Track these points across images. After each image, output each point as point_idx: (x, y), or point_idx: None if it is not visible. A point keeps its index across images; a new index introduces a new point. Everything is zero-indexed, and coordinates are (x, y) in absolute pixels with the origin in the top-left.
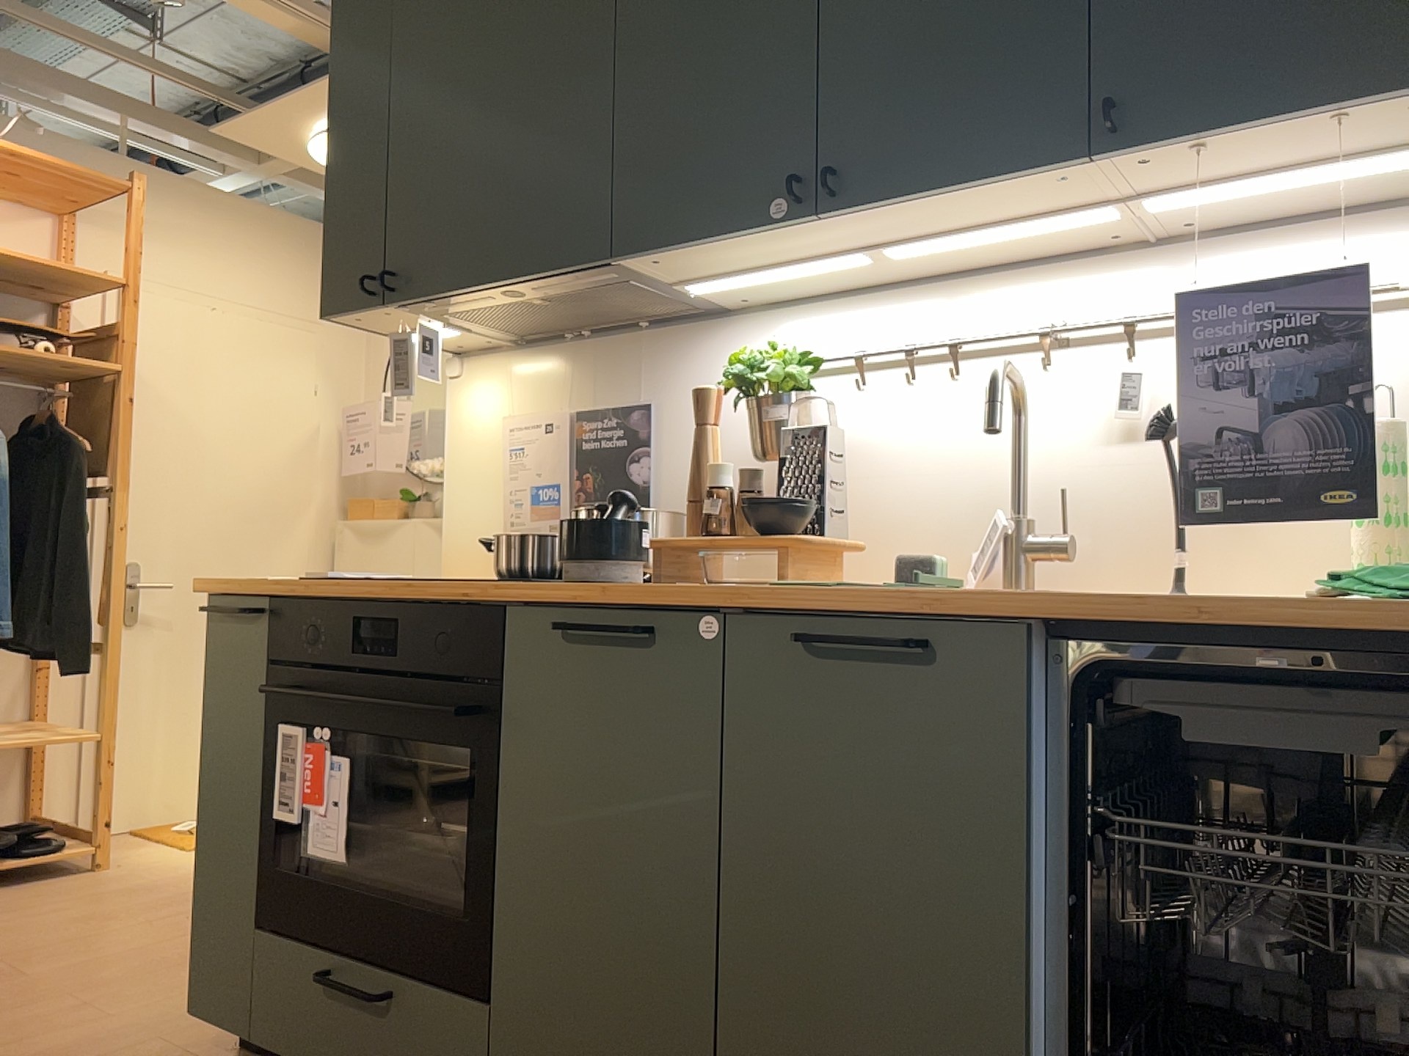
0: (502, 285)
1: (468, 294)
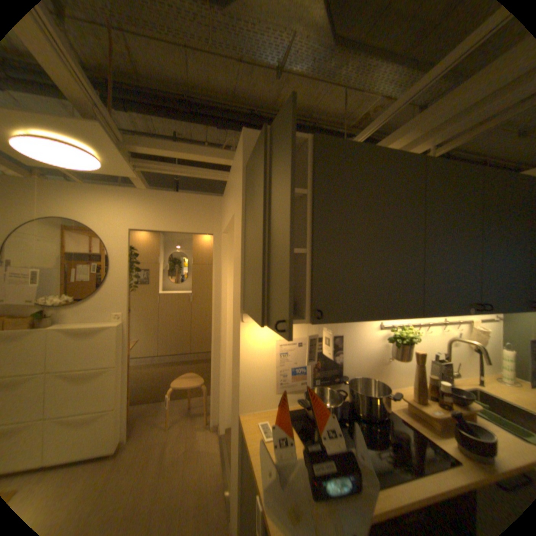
0: (371, 319)
1: (353, 320)
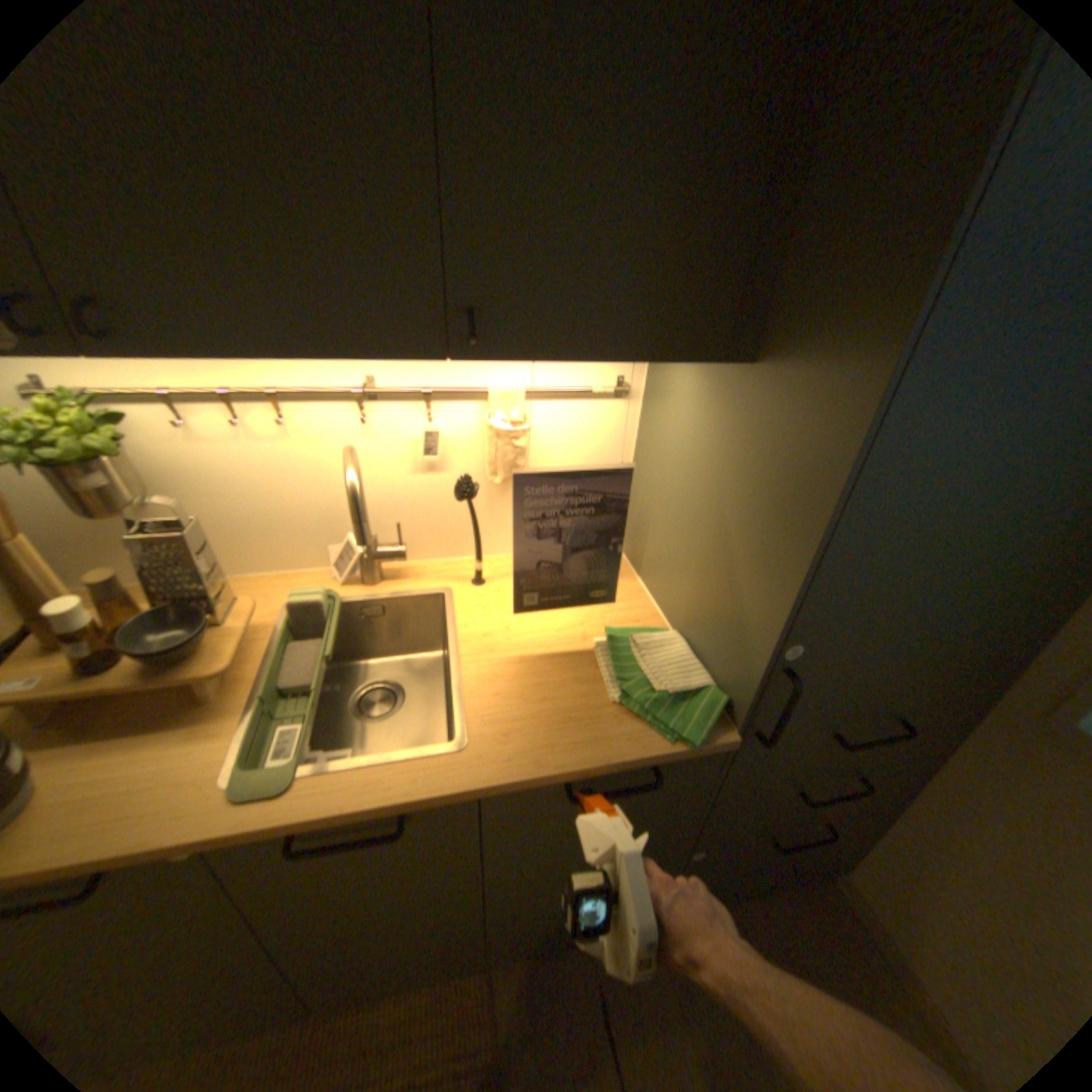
0: None
1: None
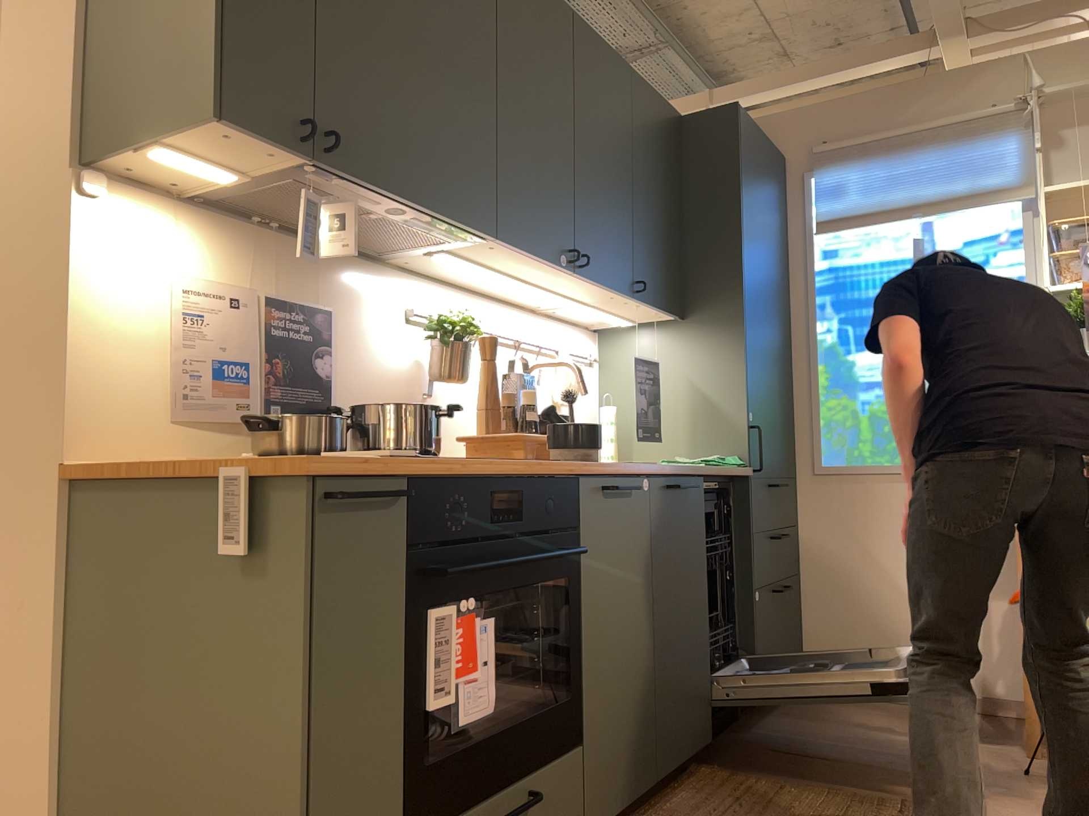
0: (414, 207)
1: (383, 196)
